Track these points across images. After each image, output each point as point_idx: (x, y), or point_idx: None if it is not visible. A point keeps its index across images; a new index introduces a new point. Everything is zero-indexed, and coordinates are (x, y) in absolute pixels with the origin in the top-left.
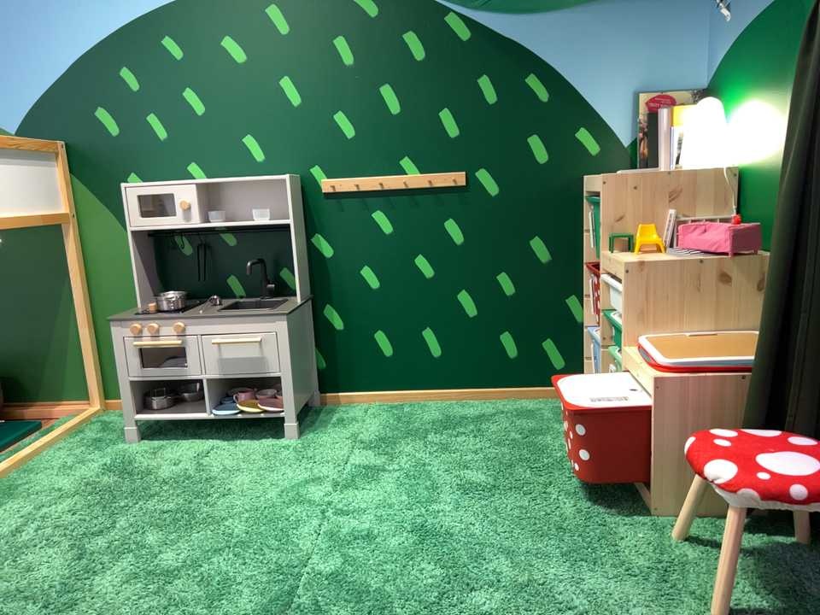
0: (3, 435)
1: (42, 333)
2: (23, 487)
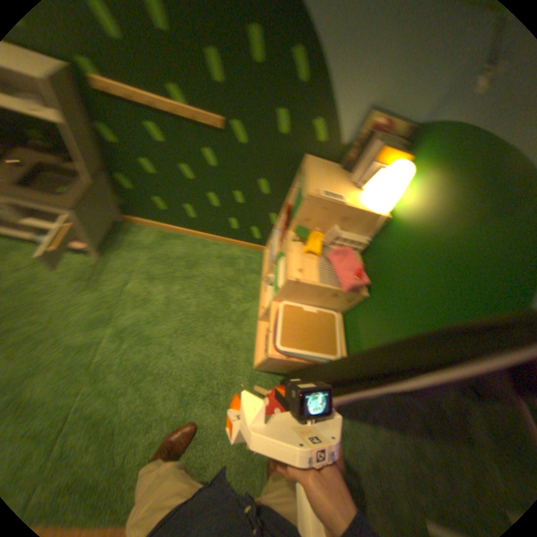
0: None
1: None
2: None
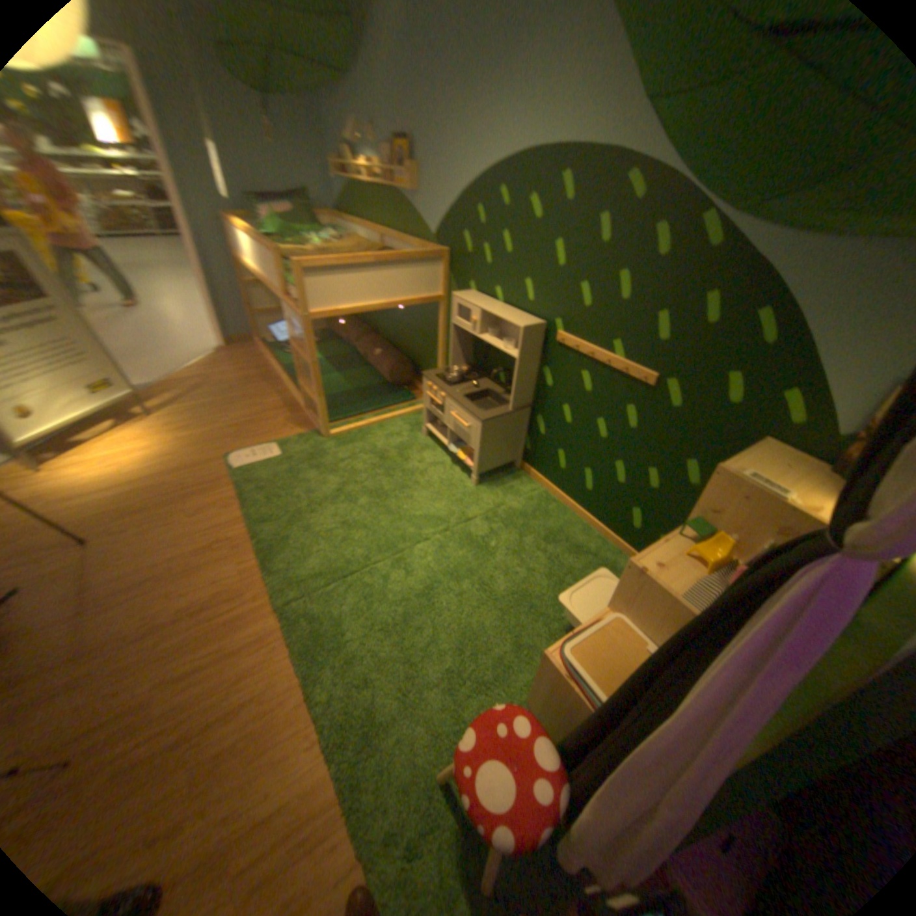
0: (398, 400)
1: (431, 354)
2: (371, 437)
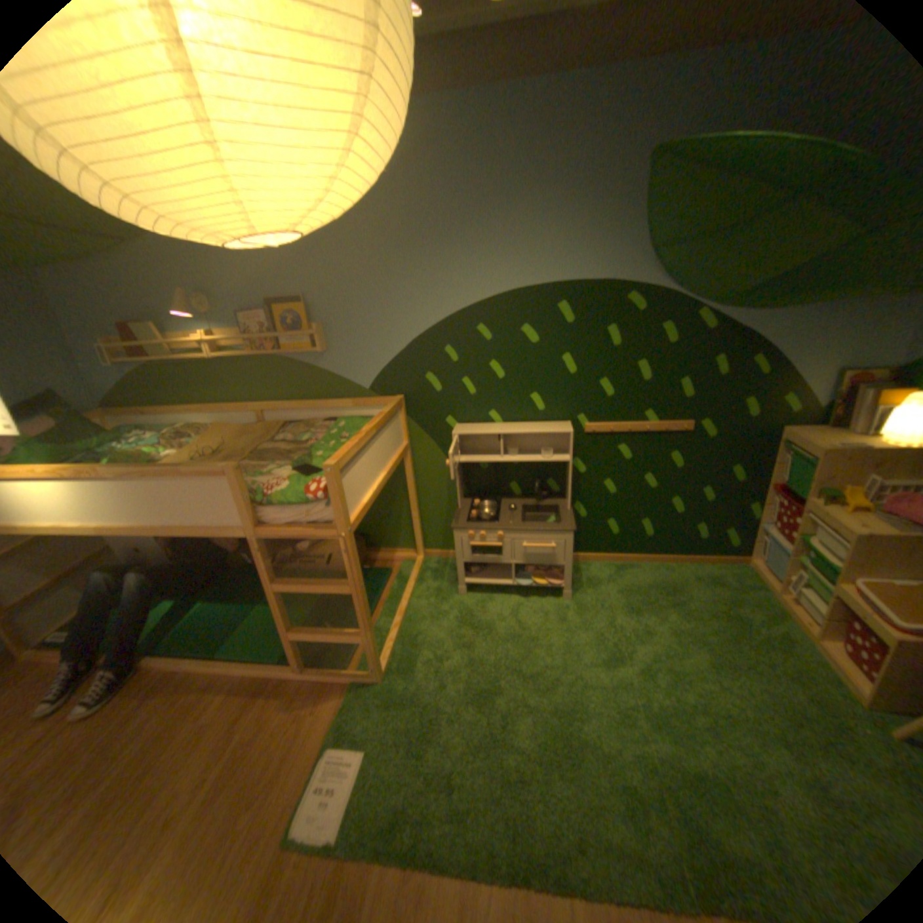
0: (376, 582)
1: (384, 512)
2: (417, 638)
